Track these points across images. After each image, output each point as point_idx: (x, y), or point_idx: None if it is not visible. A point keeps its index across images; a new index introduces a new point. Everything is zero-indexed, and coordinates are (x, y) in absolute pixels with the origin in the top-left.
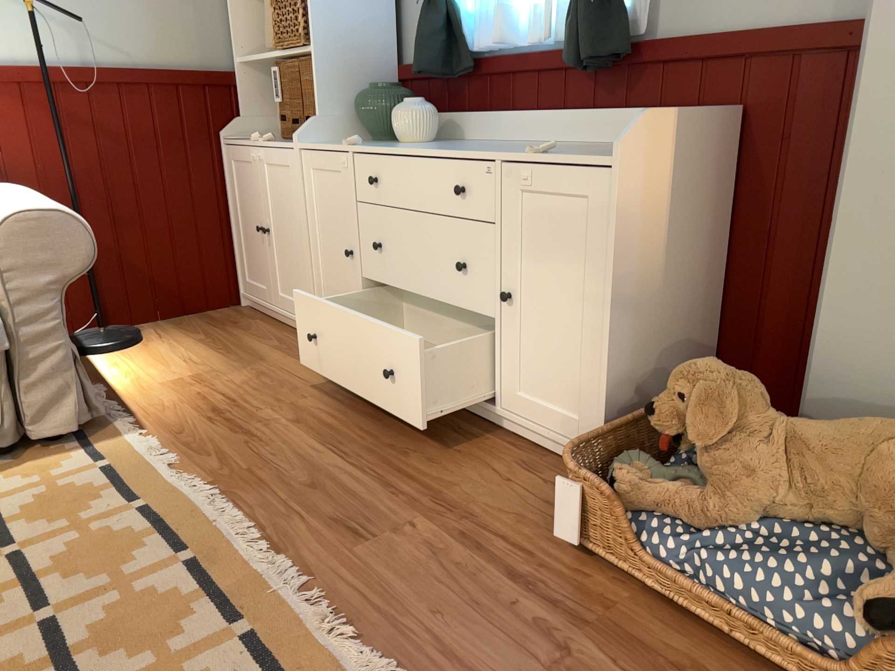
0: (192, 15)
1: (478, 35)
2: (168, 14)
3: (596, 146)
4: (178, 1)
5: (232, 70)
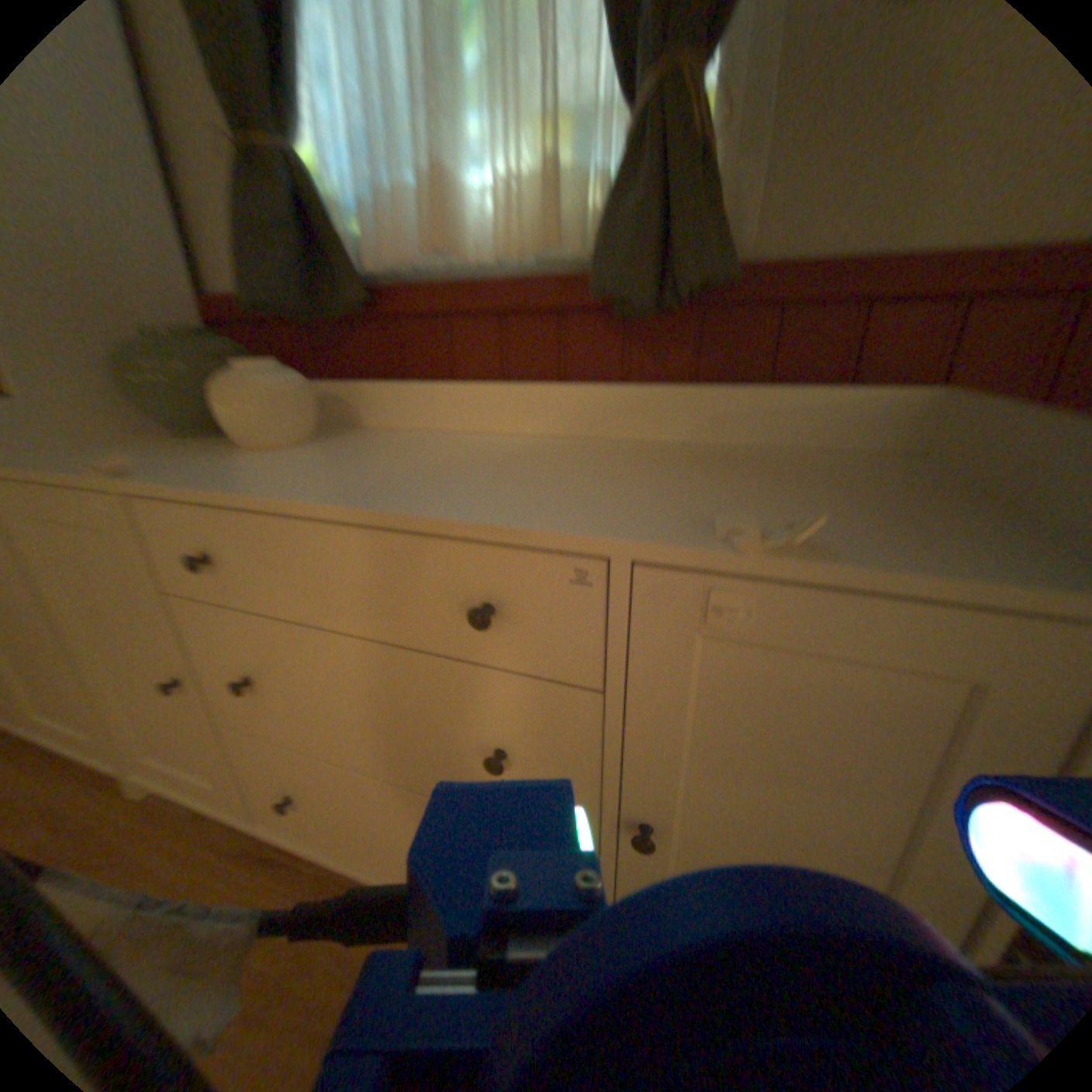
0: None
1: (371, 240)
2: None
3: (673, 450)
4: None
5: None
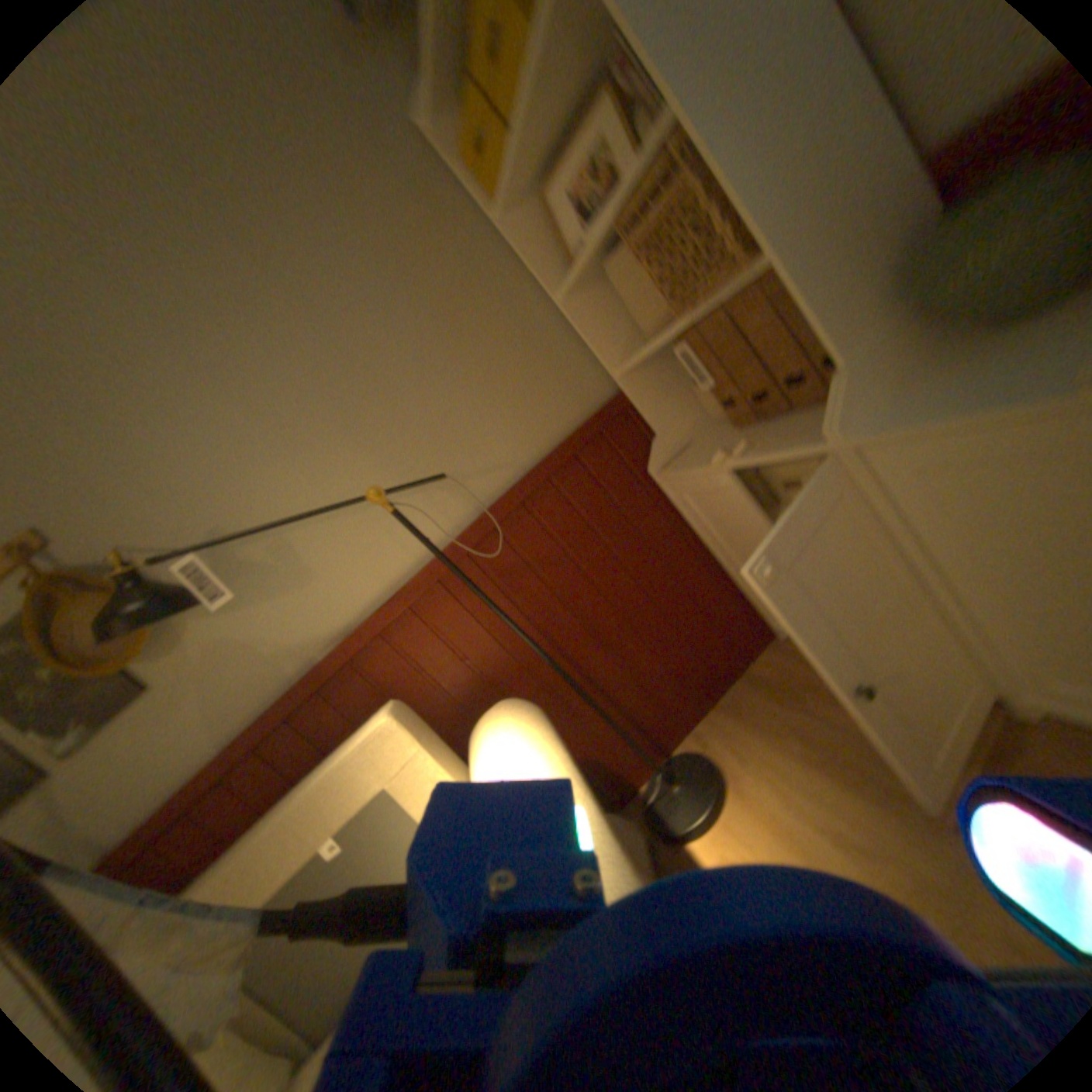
0: (538, 358)
1: None
2: (514, 379)
3: None
4: (515, 355)
5: (614, 381)
